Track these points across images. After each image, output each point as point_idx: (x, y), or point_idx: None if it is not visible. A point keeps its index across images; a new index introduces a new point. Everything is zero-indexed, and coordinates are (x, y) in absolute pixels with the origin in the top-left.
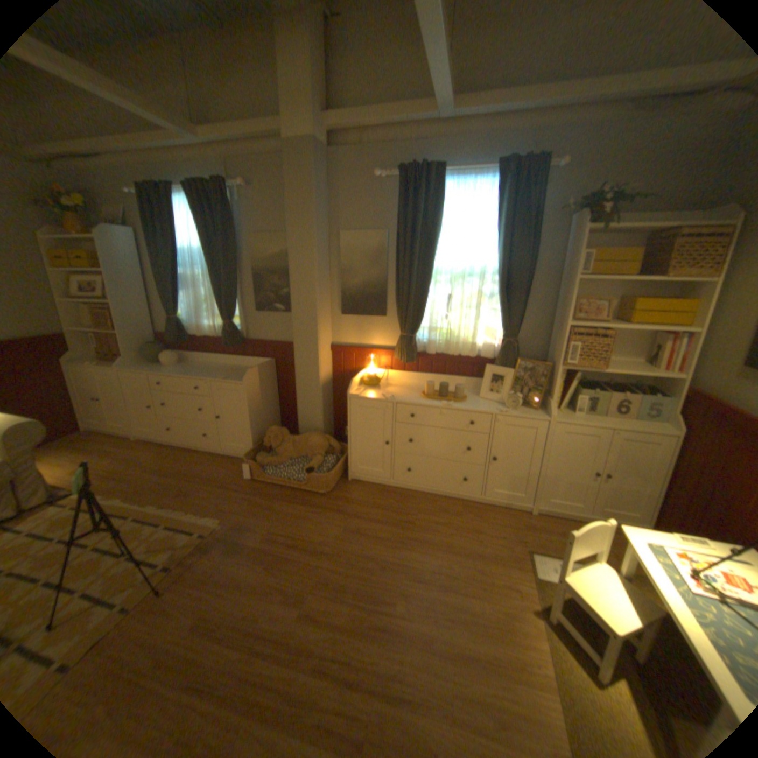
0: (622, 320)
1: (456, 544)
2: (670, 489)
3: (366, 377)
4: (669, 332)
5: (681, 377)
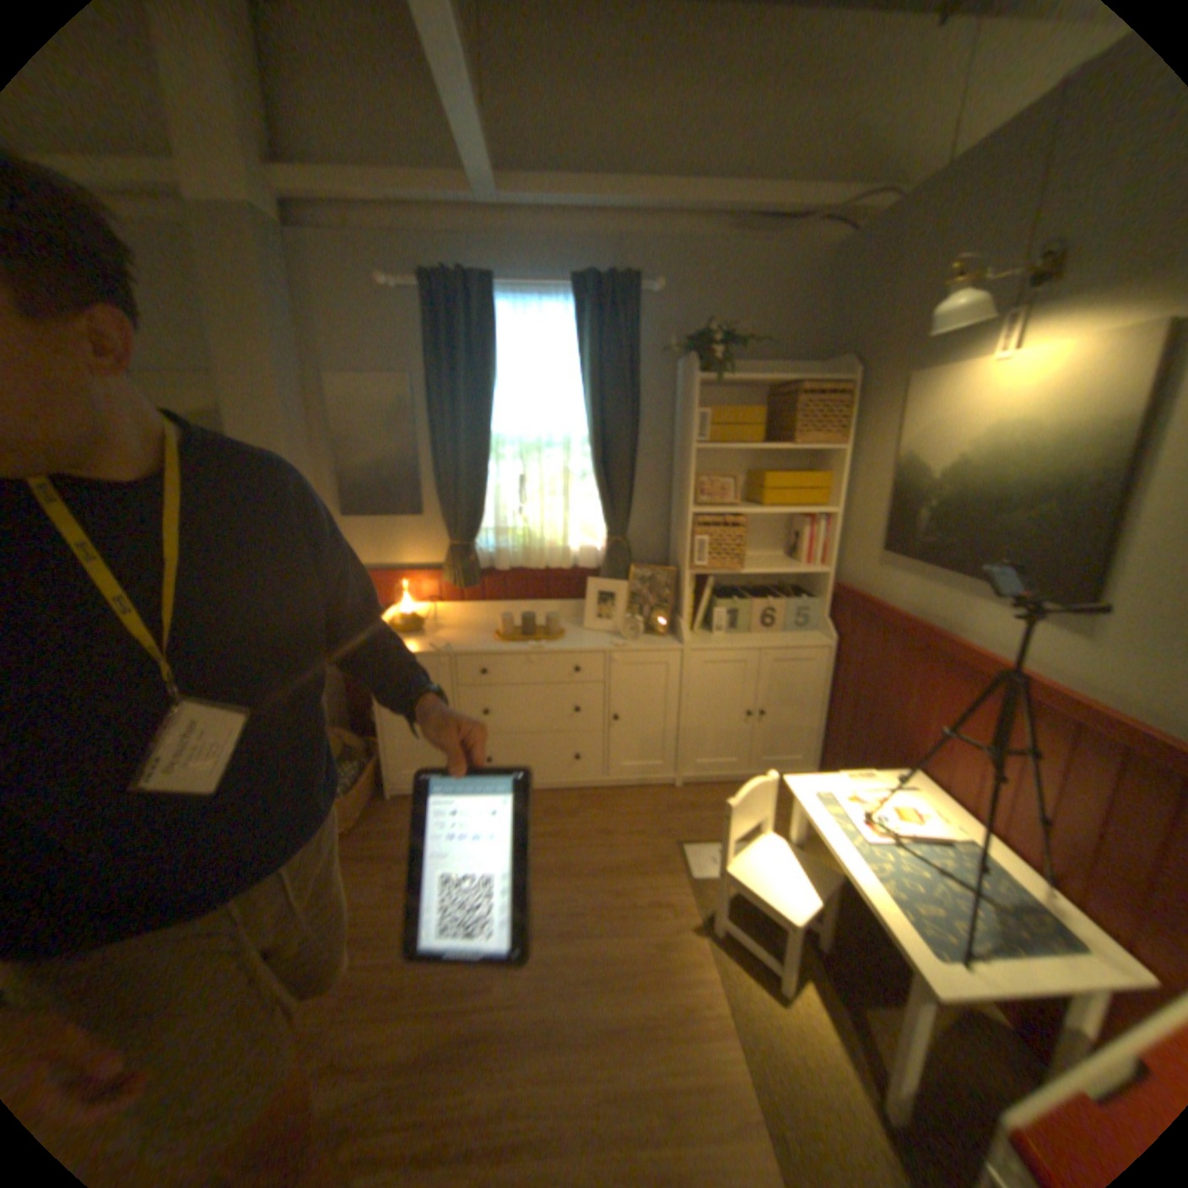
0: (751, 502)
1: (574, 859)
2: (828, 714)
3: (398, 618)
4: (803, 514)
5: (823, 570)
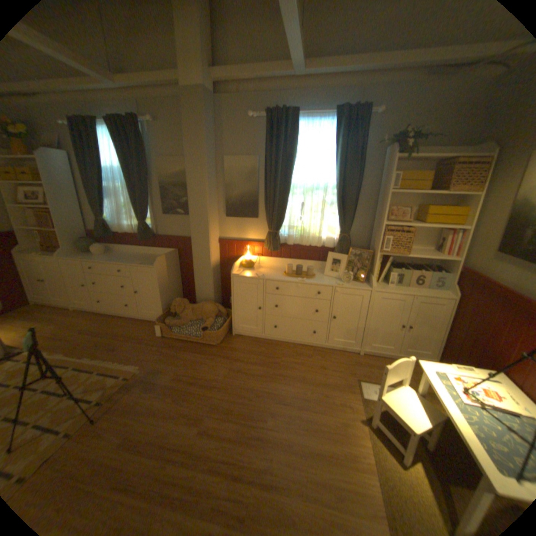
0: (419, 220)
1: (308, 377)
2: (450, 334)
3: (244, 261)
4: (450, 229)
5: (457, 259)
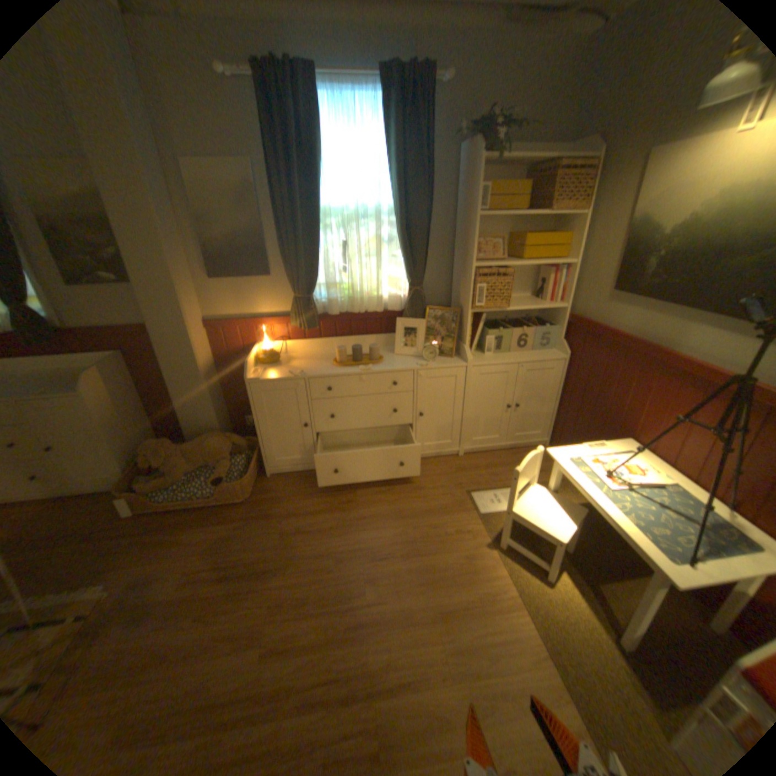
0: (514, 257)
1: (401, 507)
2: (560, 404)
3: (262, 354)
4: (549, 265)
5: (563, 306)
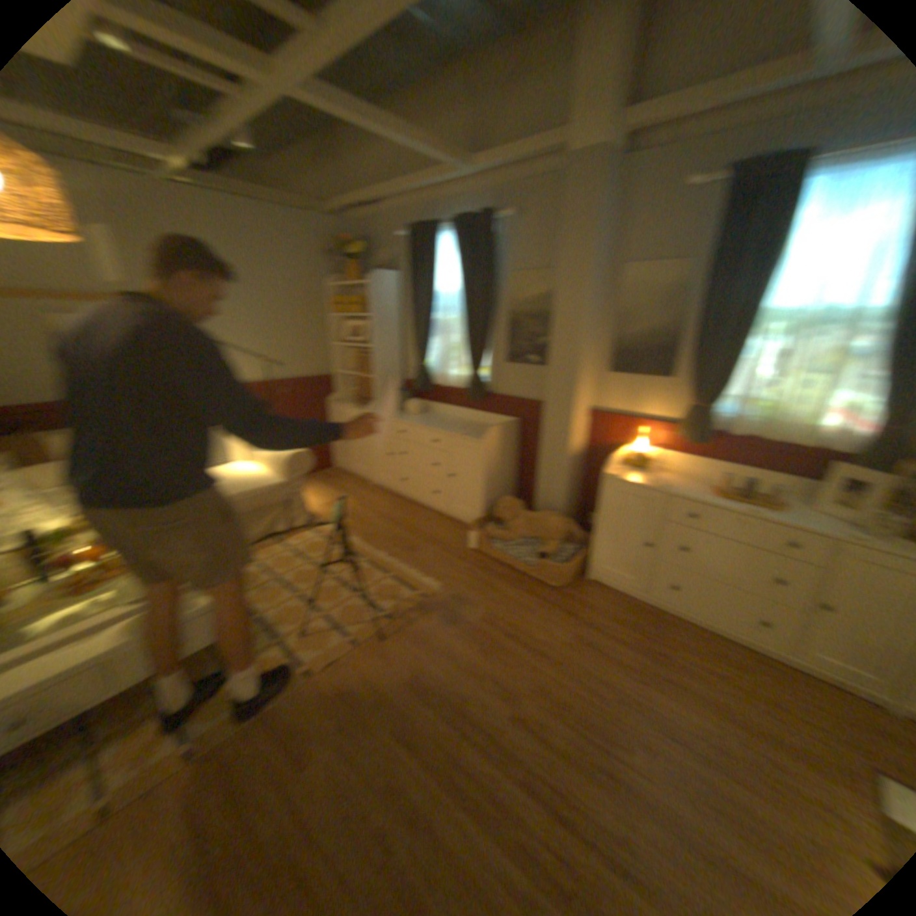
0: None
1: (735, 709)
2: None
3: (630, 454)
4: None
5: None
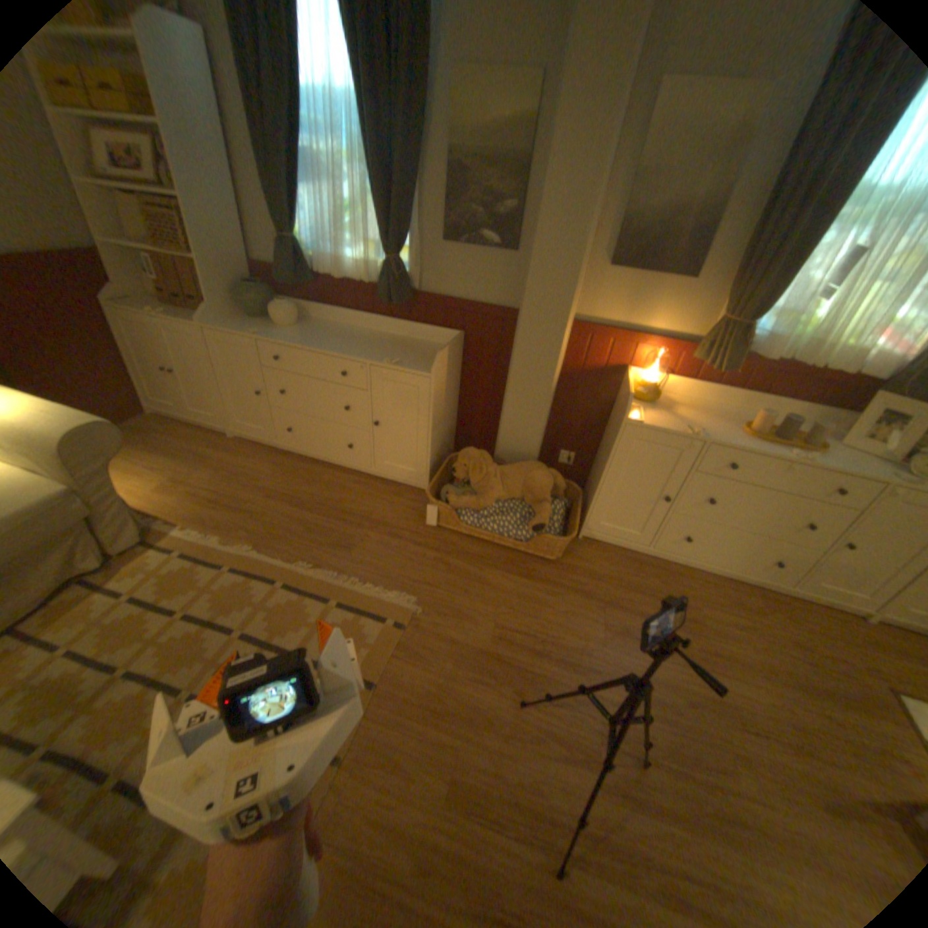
0: None
1: (779, 666)
2: None
3: (642, 385)
4: None
5: None
